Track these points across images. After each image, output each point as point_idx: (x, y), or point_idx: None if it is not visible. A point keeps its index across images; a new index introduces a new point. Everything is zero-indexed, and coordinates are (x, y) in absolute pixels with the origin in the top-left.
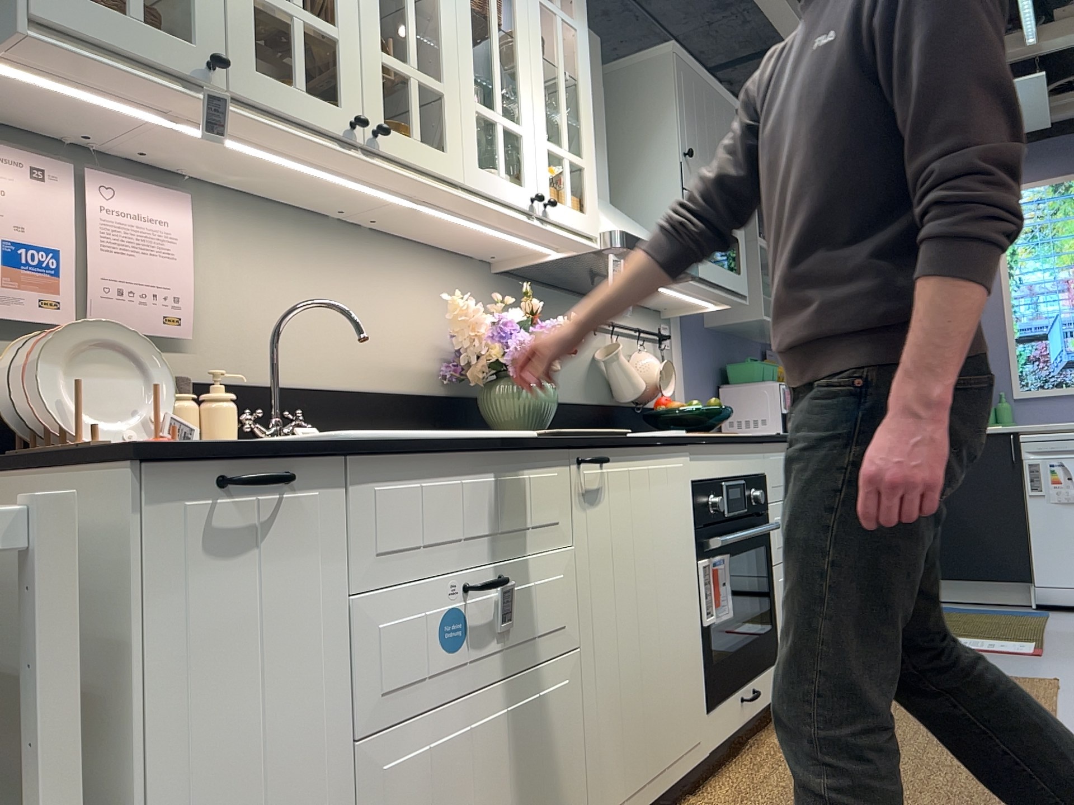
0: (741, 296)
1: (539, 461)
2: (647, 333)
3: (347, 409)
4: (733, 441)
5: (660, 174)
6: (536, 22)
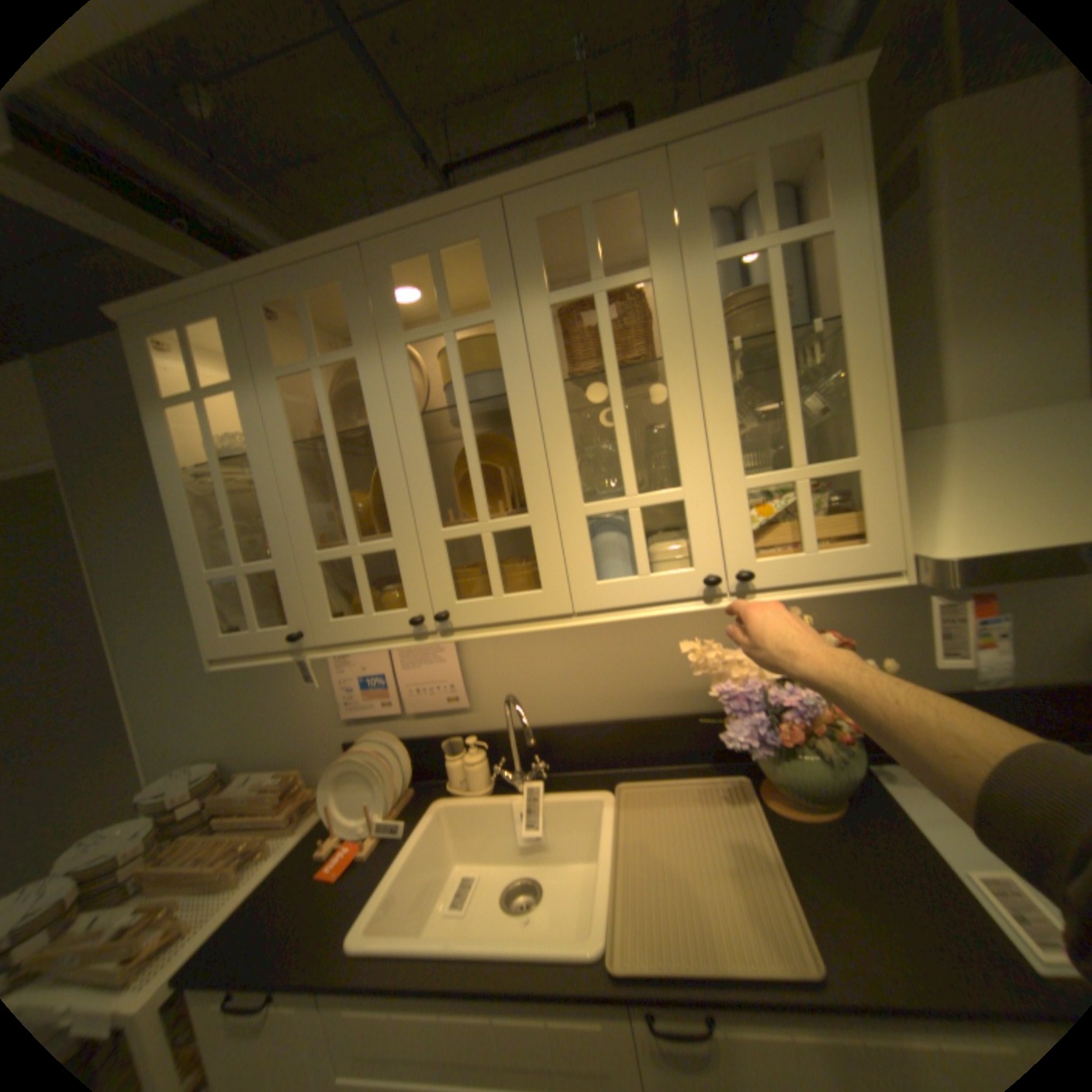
0: None
1: (566, 1010)
2: None
3: (611, 737)
4: None
5: None
6: (708, 302)
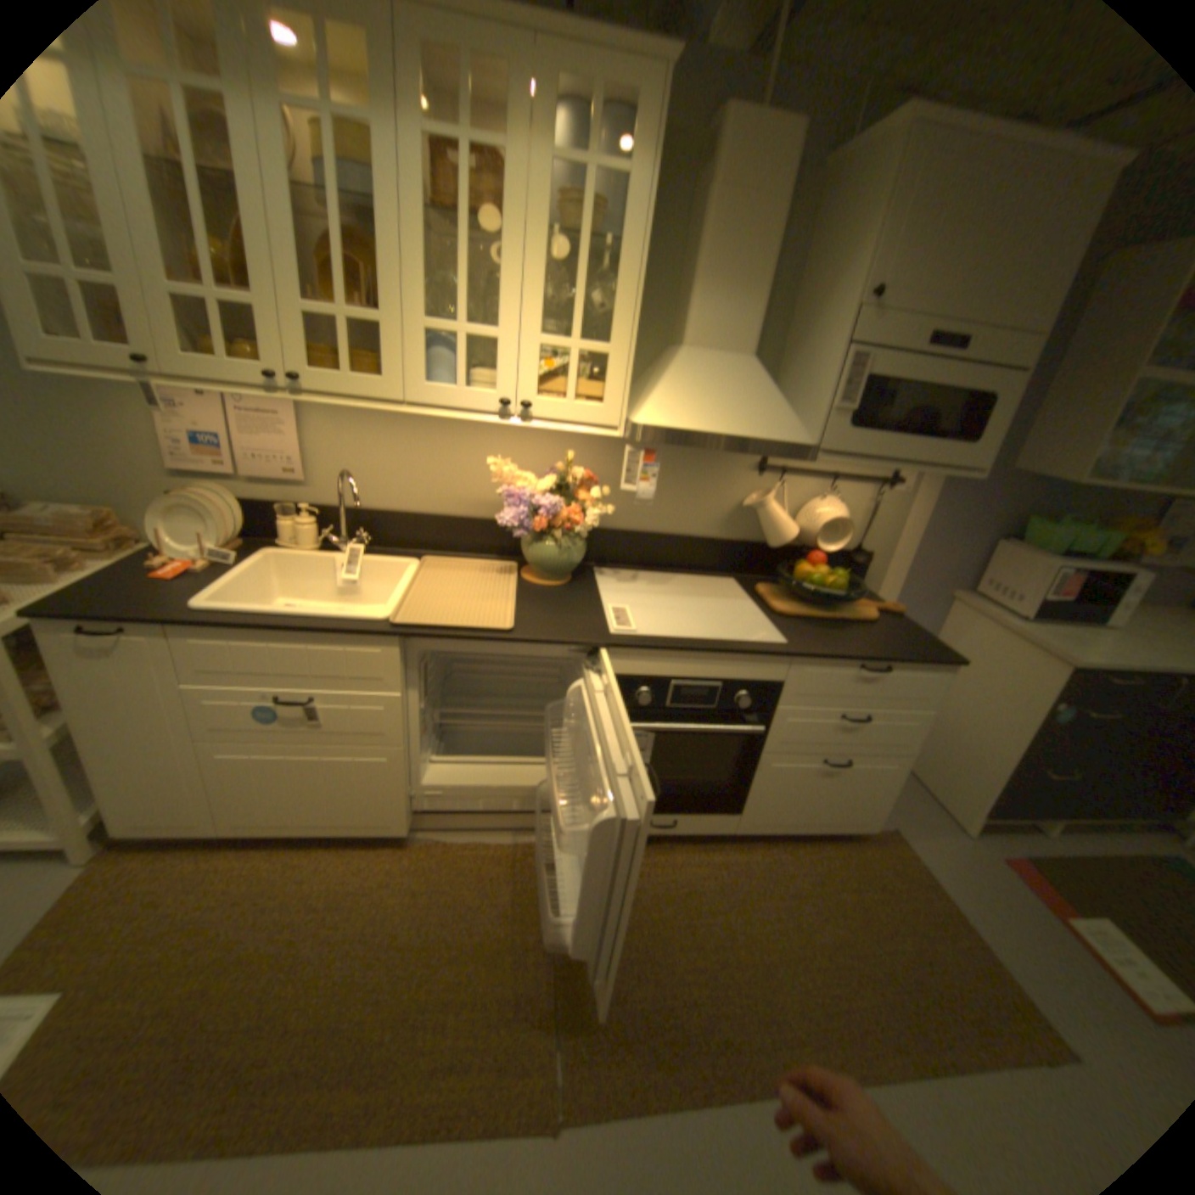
0: (971, 468)
1: (360, 642)
2: (852, 478)
3: (427, 528)
4: (700, 653)
5: (840, 317)
6: (543, 191)
